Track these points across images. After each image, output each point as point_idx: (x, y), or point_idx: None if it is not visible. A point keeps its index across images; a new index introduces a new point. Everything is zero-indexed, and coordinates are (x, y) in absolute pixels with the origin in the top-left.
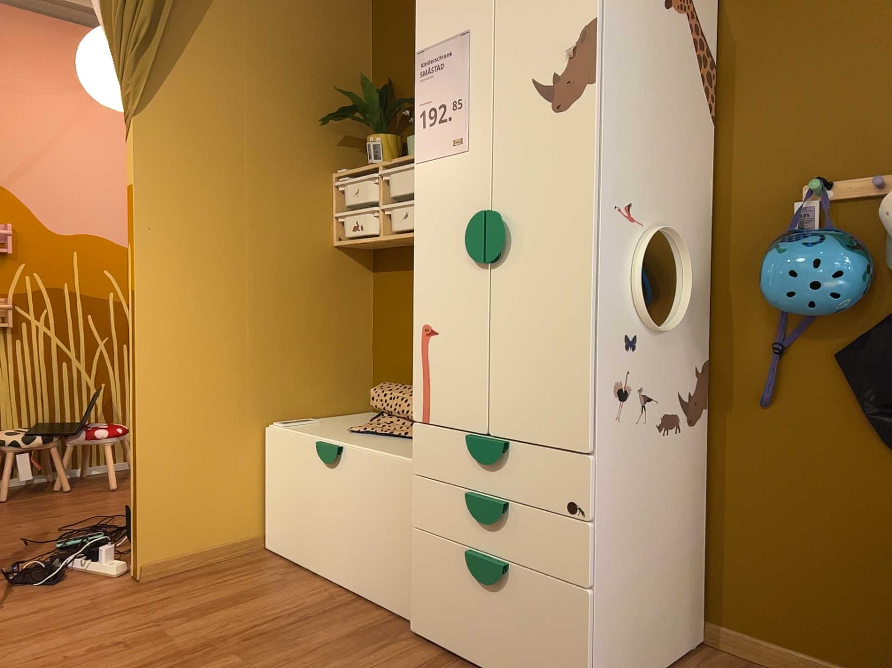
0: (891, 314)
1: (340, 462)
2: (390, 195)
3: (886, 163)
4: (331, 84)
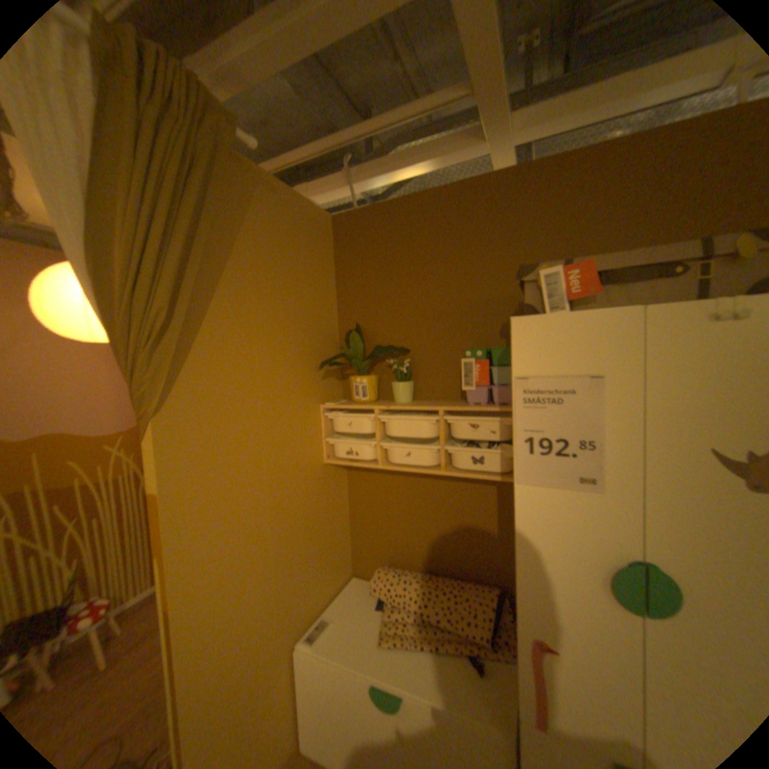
0: None
1: (401, 711)
2: (385, 431)
3: None
4: (314, 330)
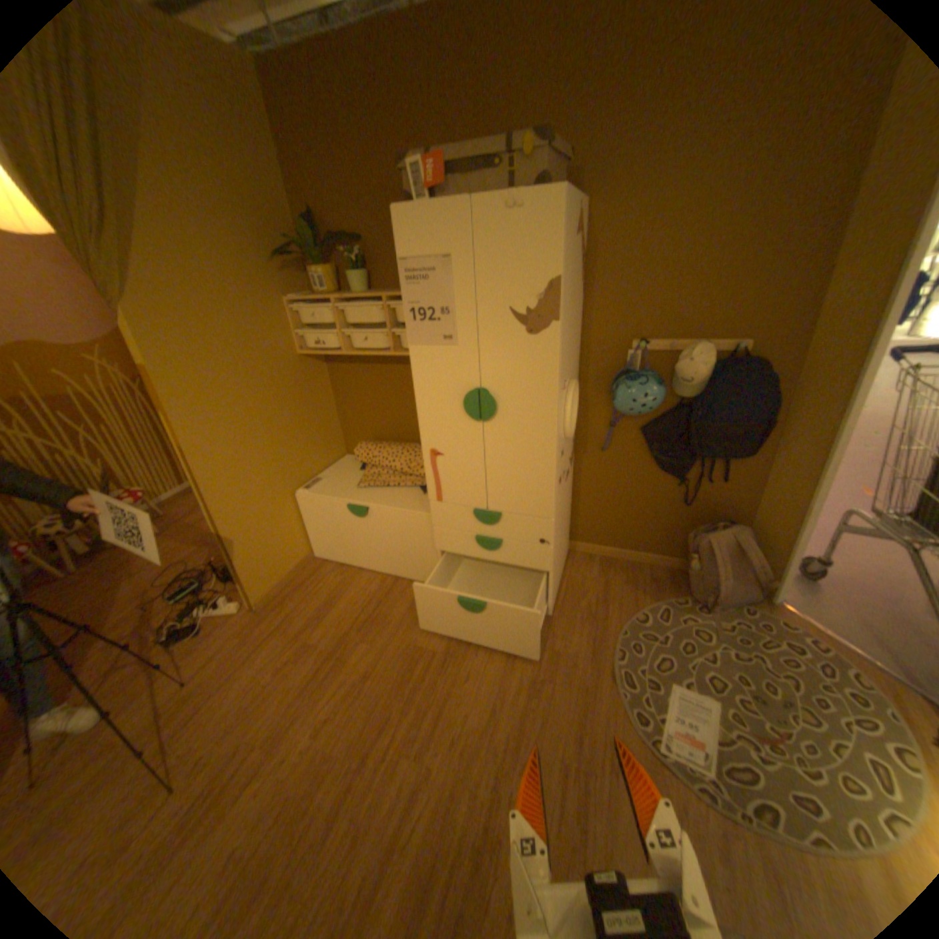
0: (668, 410)
1: (368, 516)
2: (343, 321)
3: (676, 333)
4: (259, 217)
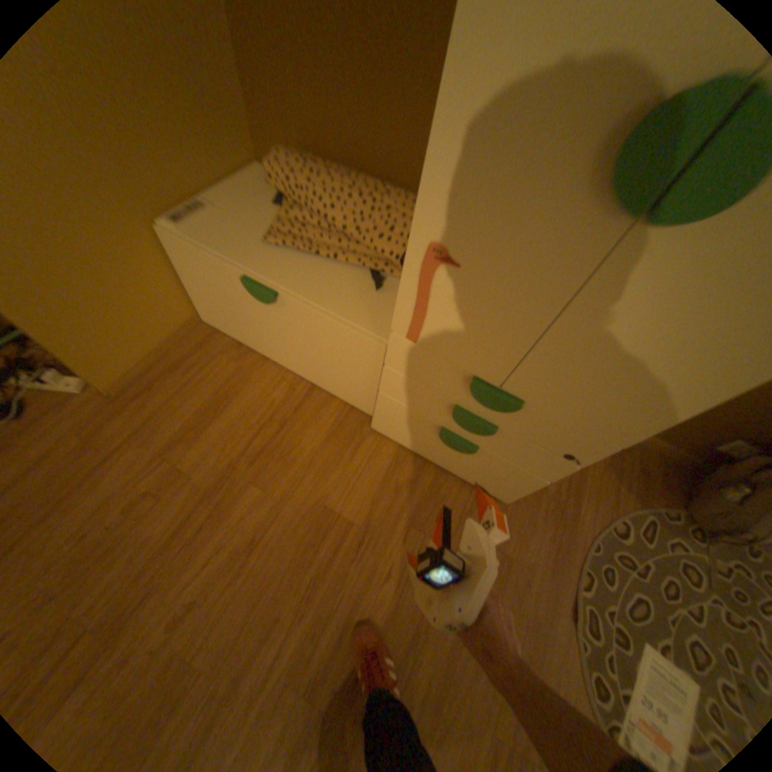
0: None
1: (278, 304)
2: None
3: None
4: None
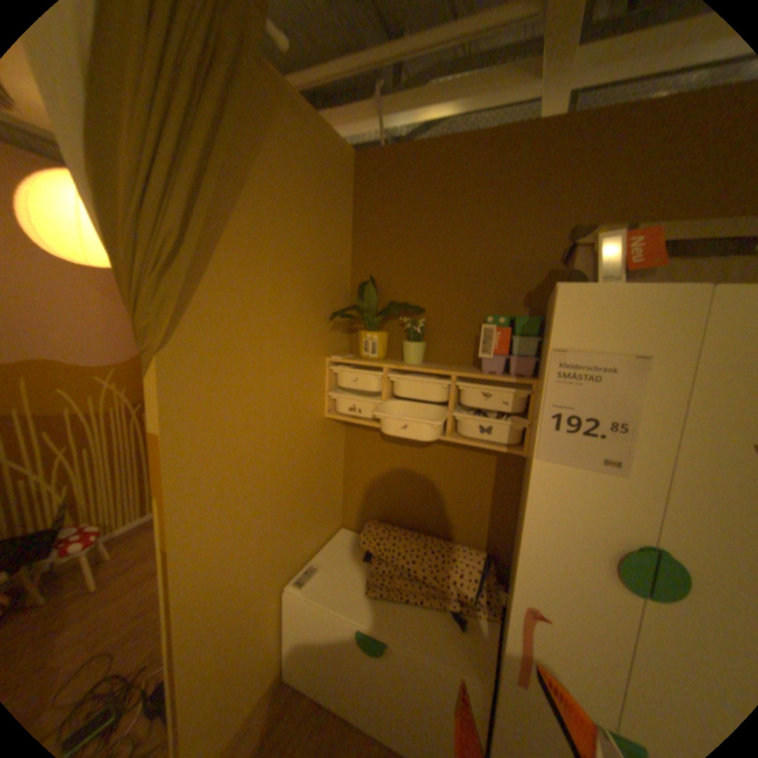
0: None
1: (384, 655)
2: (391, 391)
3: None
4: (327, 278)
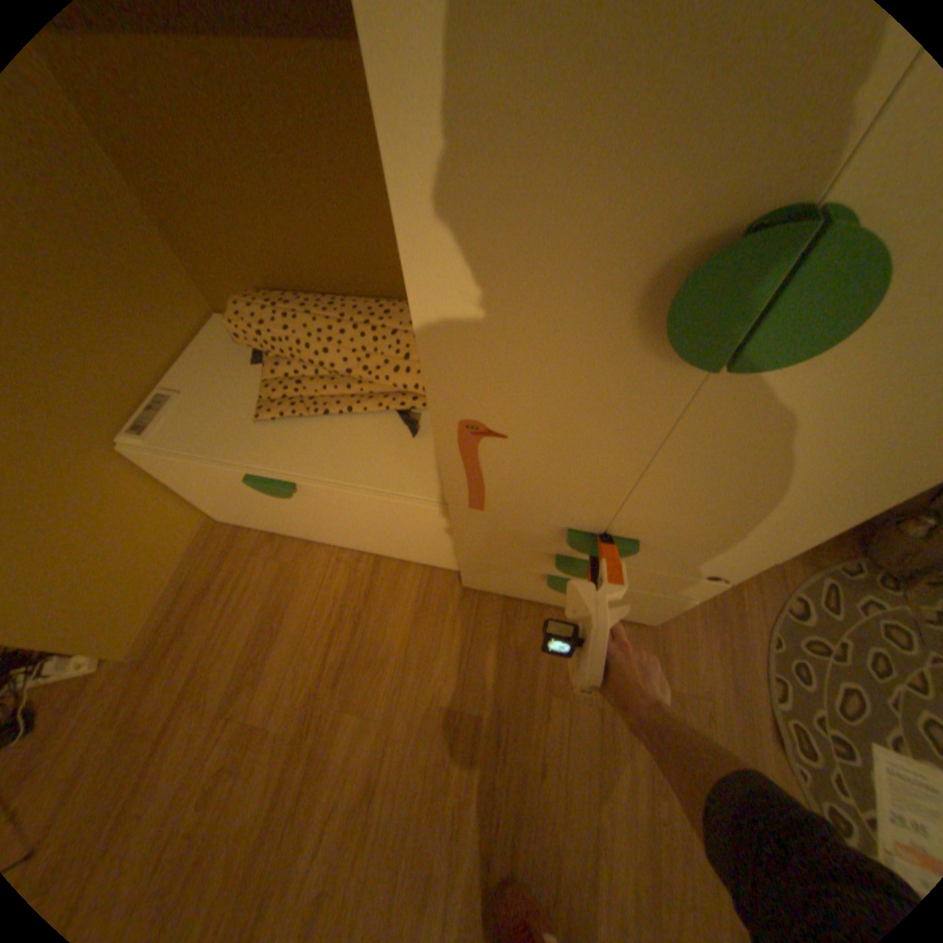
0: None
1: (299, 492)
2: None
3: None
4: None
